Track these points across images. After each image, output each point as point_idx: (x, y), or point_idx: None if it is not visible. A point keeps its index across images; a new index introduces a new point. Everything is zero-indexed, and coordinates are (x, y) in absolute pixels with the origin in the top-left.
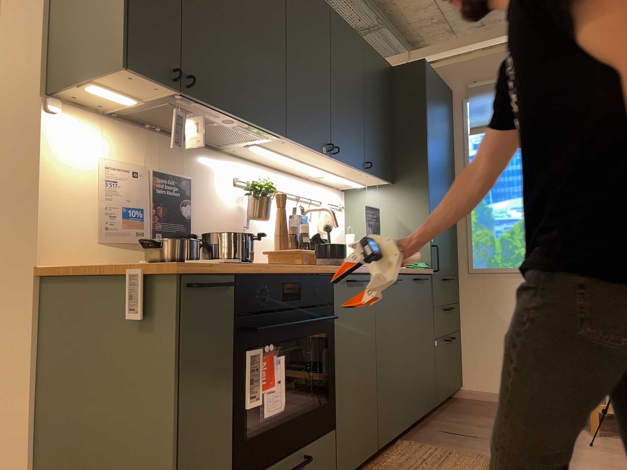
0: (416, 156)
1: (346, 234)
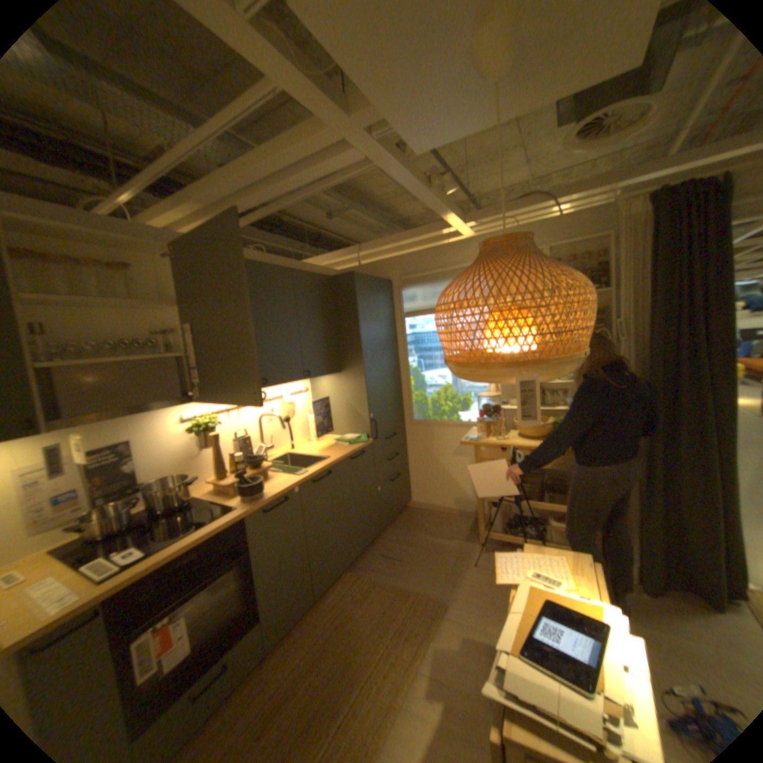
0: (353, 352)
1: (309, 413)
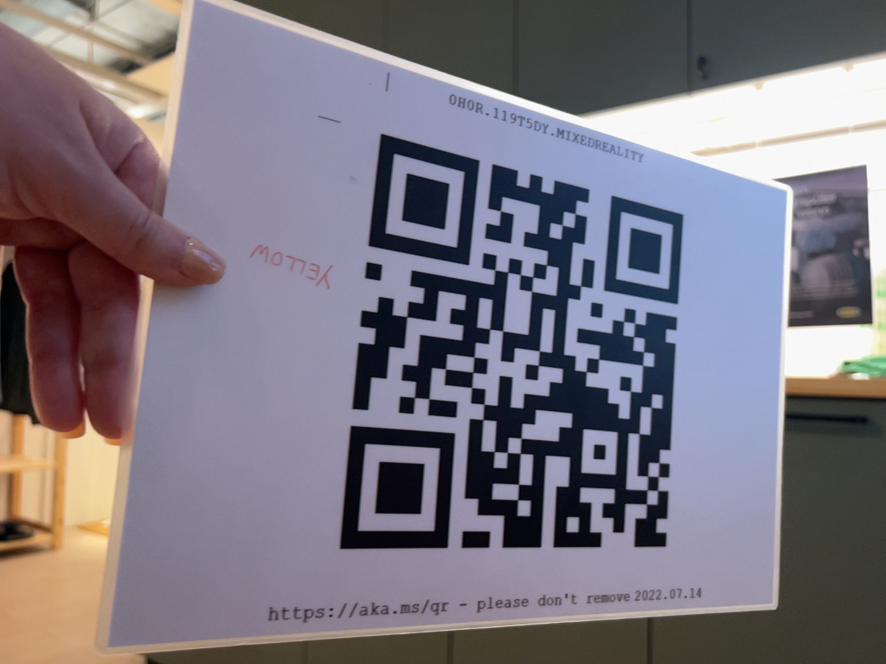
0: None
1: None
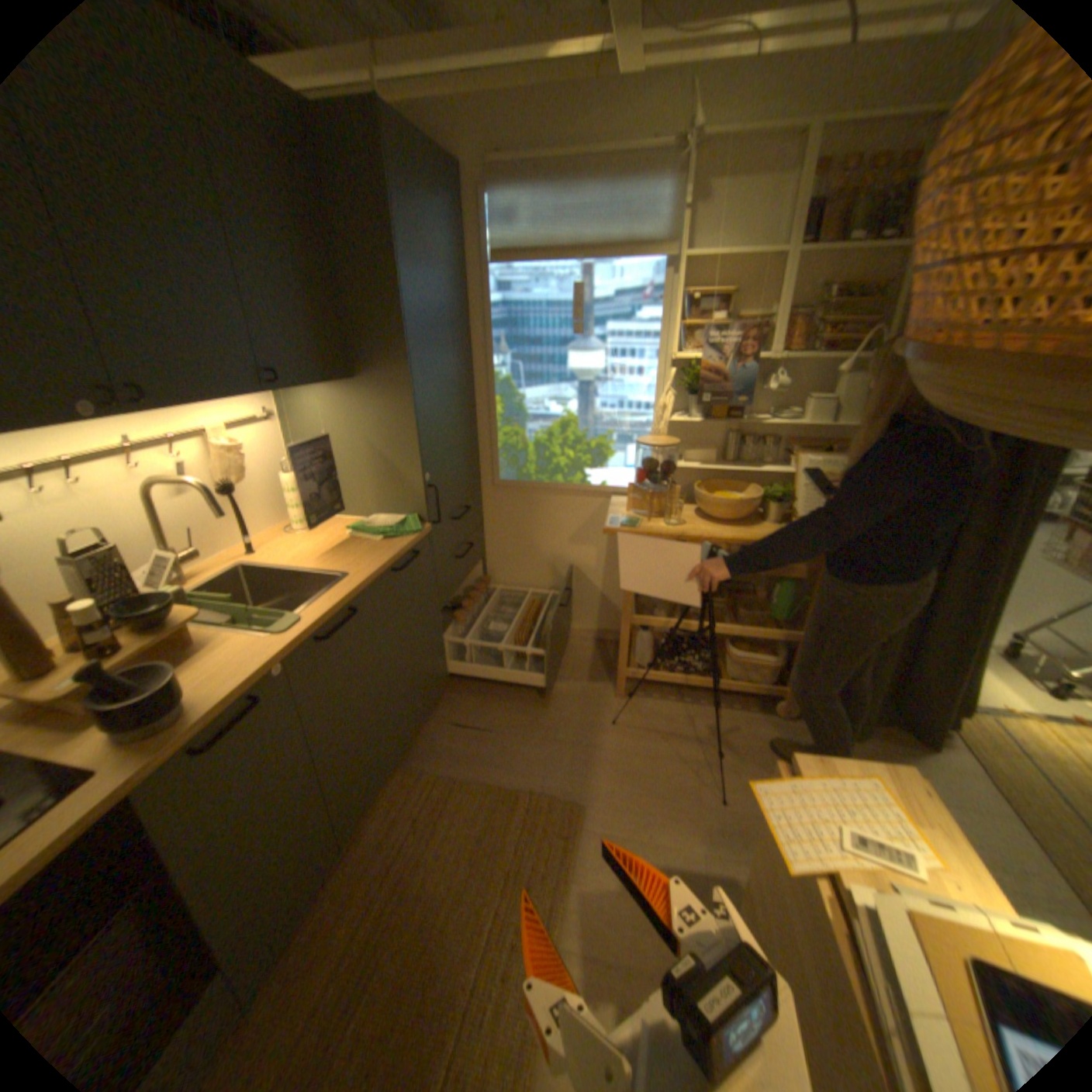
0: (384, 331)
1: (281, 469)
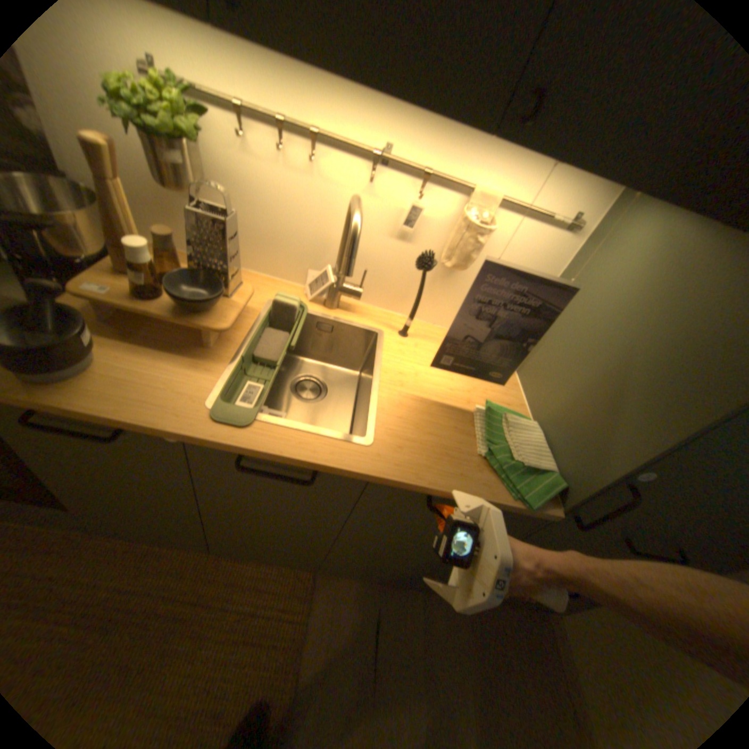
0: None
1: None
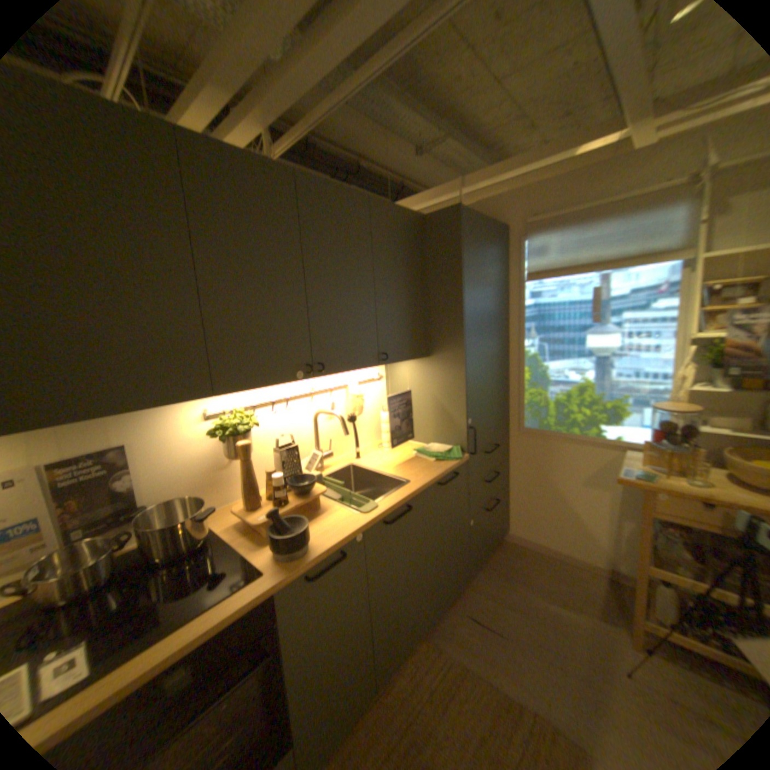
0: (451, 328)
1: (382, 409)
